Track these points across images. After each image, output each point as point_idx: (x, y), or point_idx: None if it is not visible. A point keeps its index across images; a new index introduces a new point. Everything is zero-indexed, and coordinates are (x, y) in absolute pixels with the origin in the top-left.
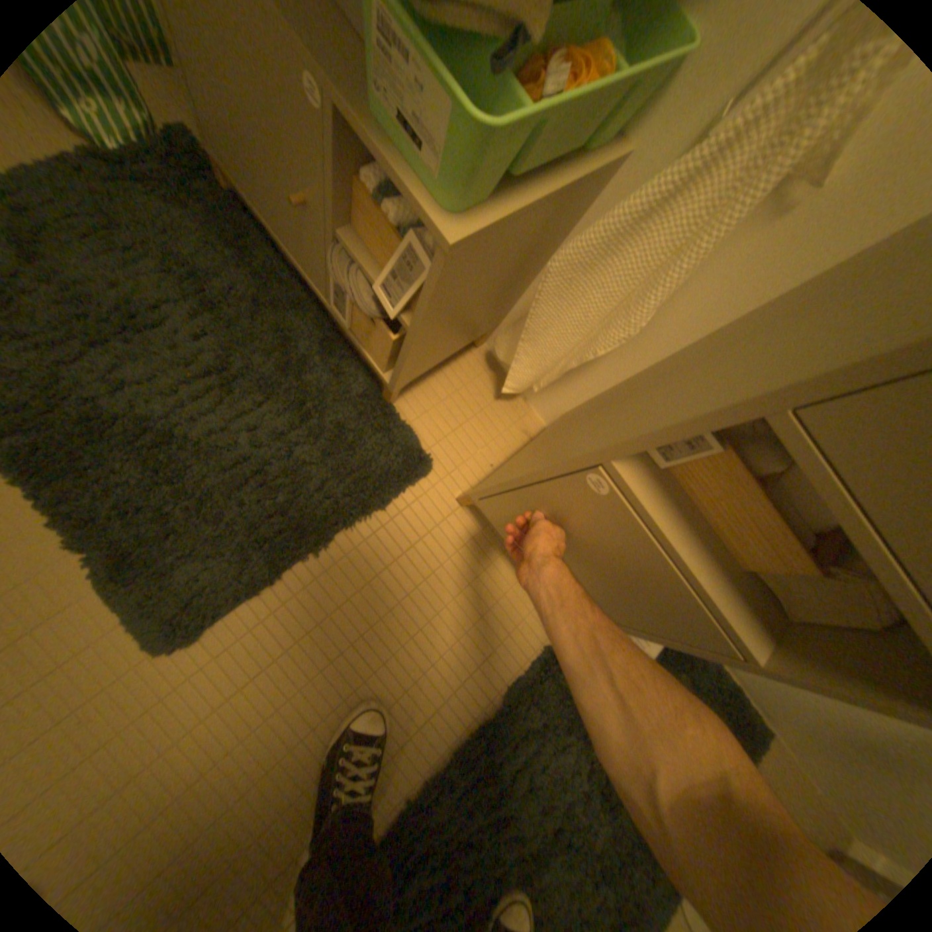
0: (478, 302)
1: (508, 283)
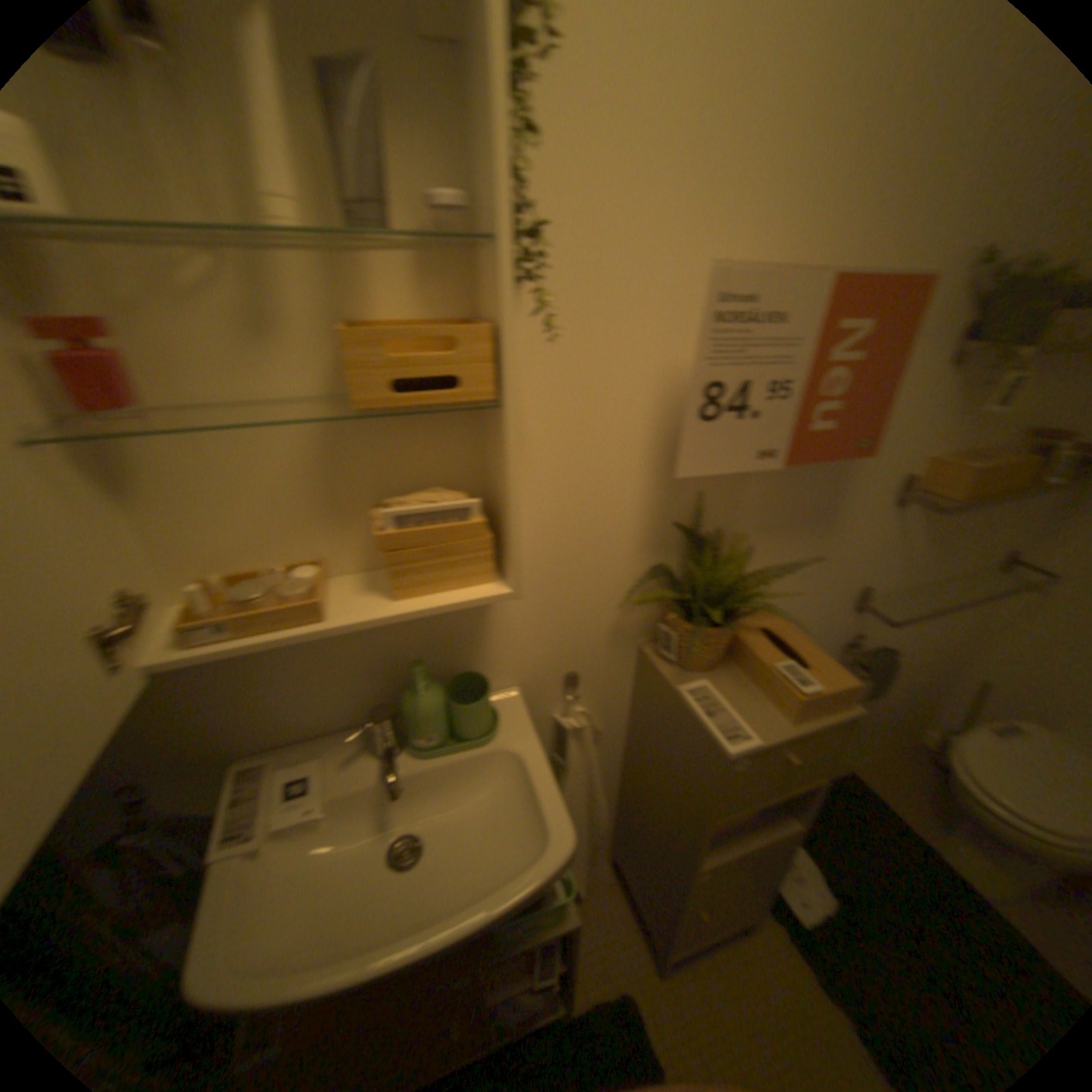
0: None
1: None
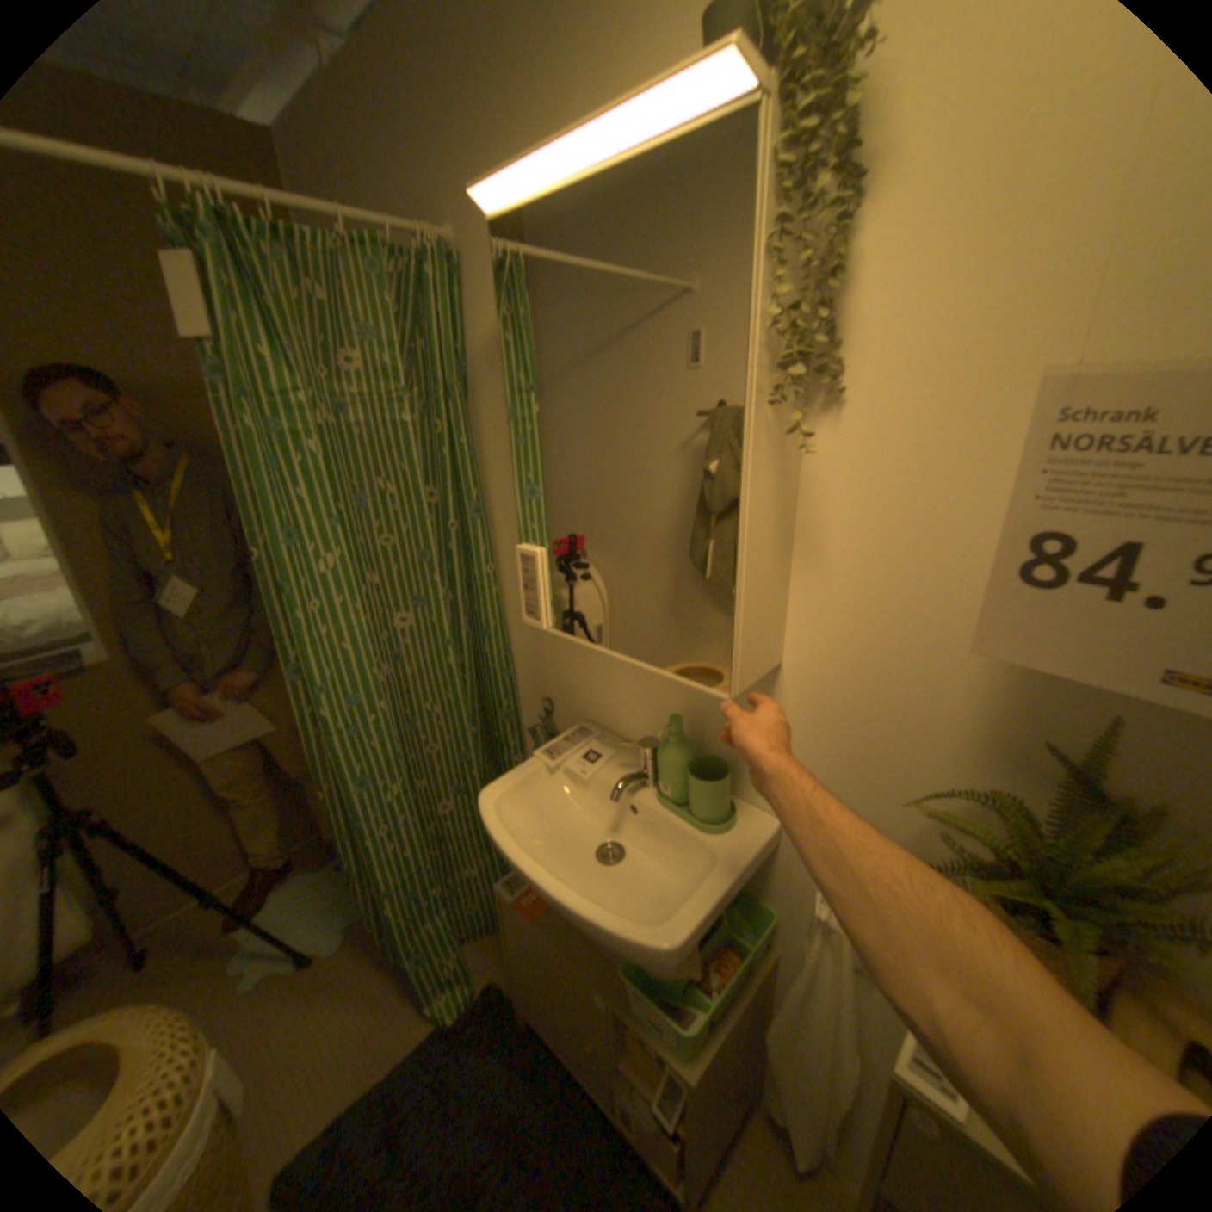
0: (729, 1092)
1: (746, 1062)
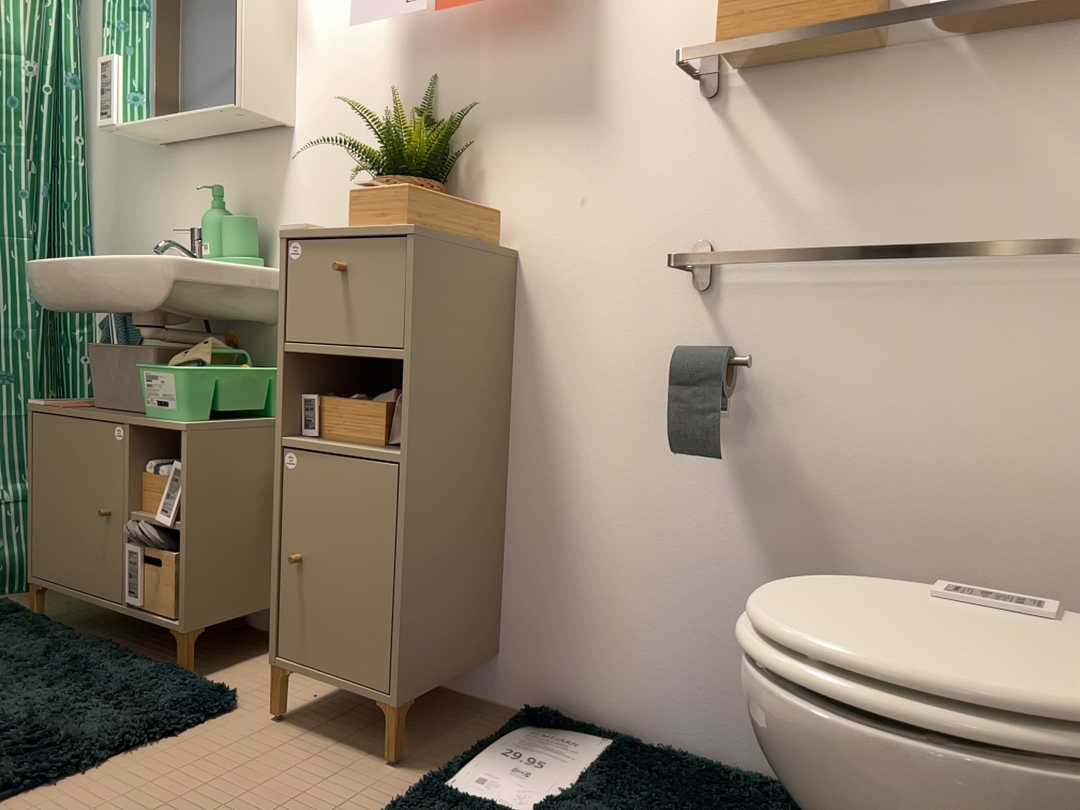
0: (237, 516)
1: (262, 511)
